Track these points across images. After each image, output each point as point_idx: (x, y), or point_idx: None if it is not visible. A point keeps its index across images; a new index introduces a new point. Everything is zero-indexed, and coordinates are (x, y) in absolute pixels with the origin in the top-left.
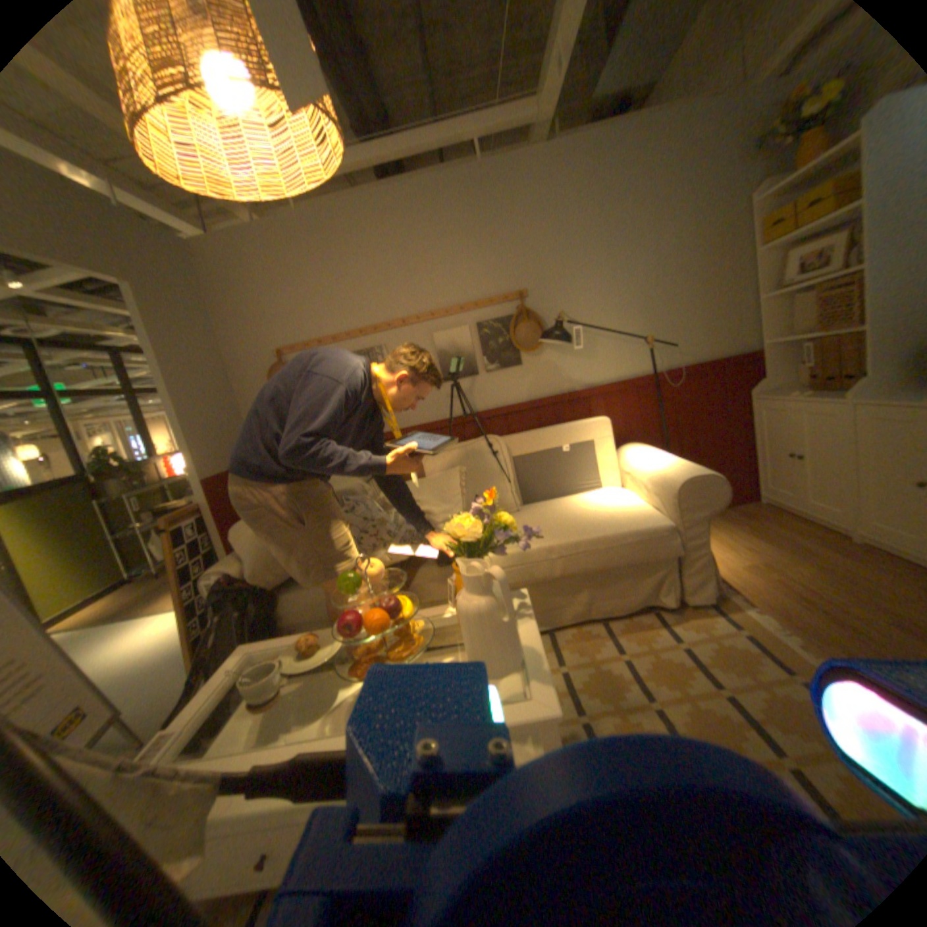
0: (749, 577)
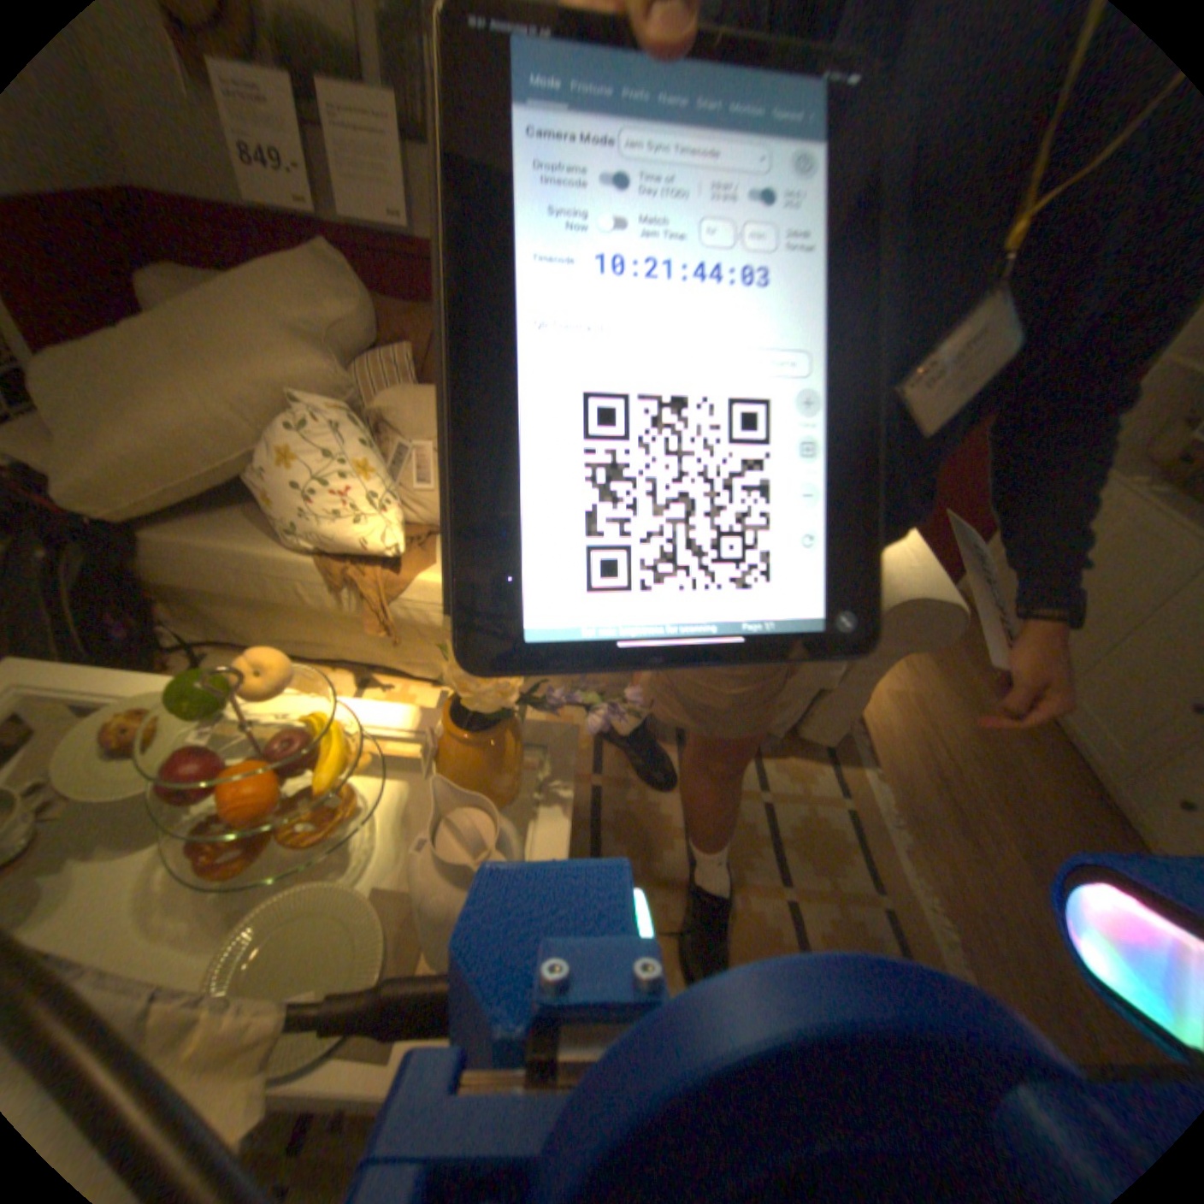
0: (891, 714)
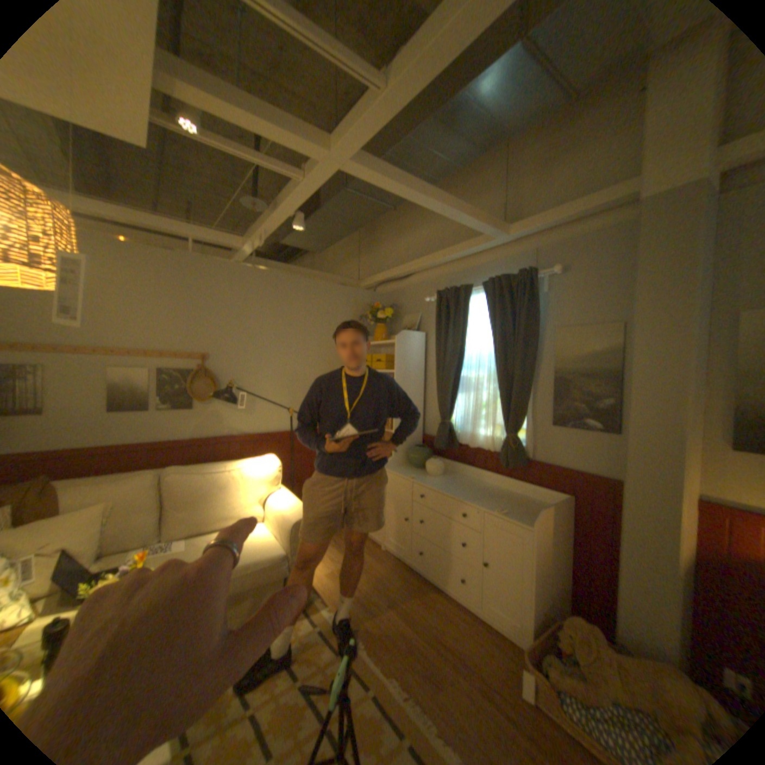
0: (327, 584)
